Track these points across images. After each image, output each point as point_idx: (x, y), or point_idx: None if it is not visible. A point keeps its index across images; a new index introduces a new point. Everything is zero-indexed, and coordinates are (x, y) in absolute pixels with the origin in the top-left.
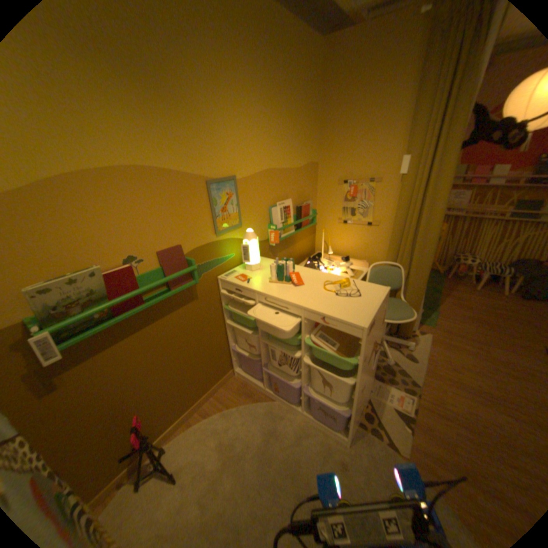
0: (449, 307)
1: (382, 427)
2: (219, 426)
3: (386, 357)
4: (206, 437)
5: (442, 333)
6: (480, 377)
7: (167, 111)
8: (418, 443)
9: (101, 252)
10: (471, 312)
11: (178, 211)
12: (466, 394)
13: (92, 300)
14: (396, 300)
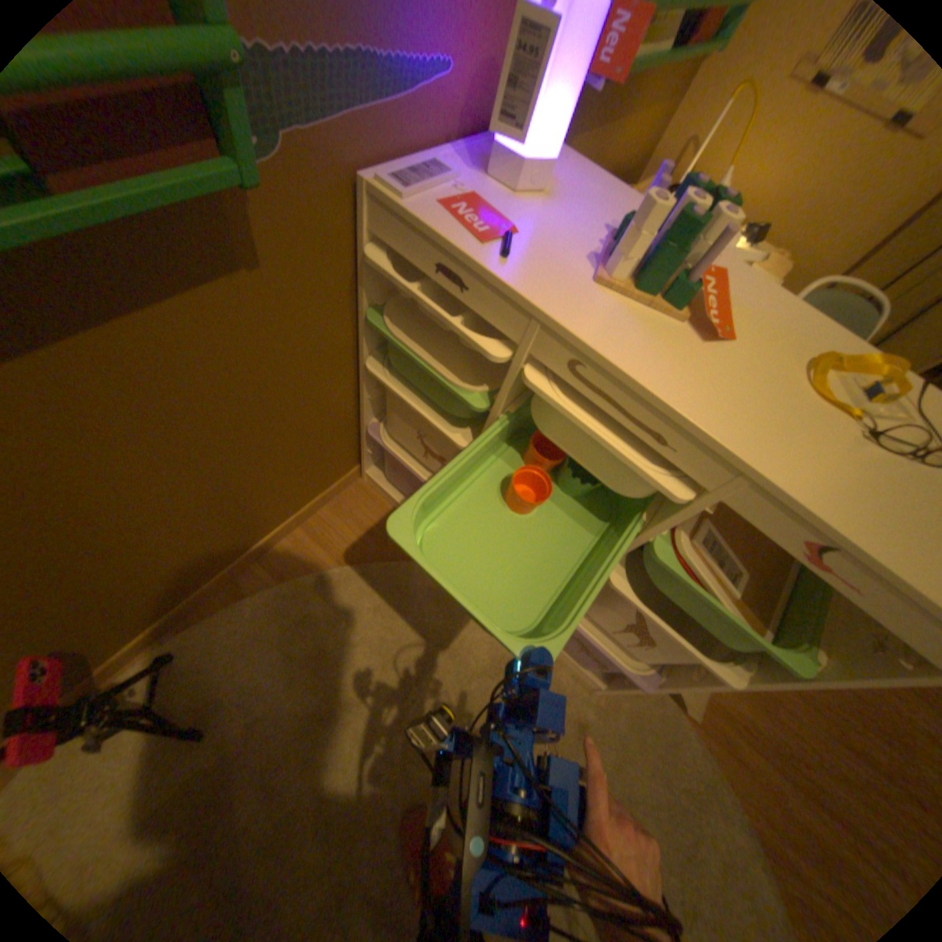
0: None
1: None
2: (319, 607)
3: None
4: (285, 631)
5: None
6: None
7: None
8: None
9: None
10: None
11: None
12: None
13: None
14: None
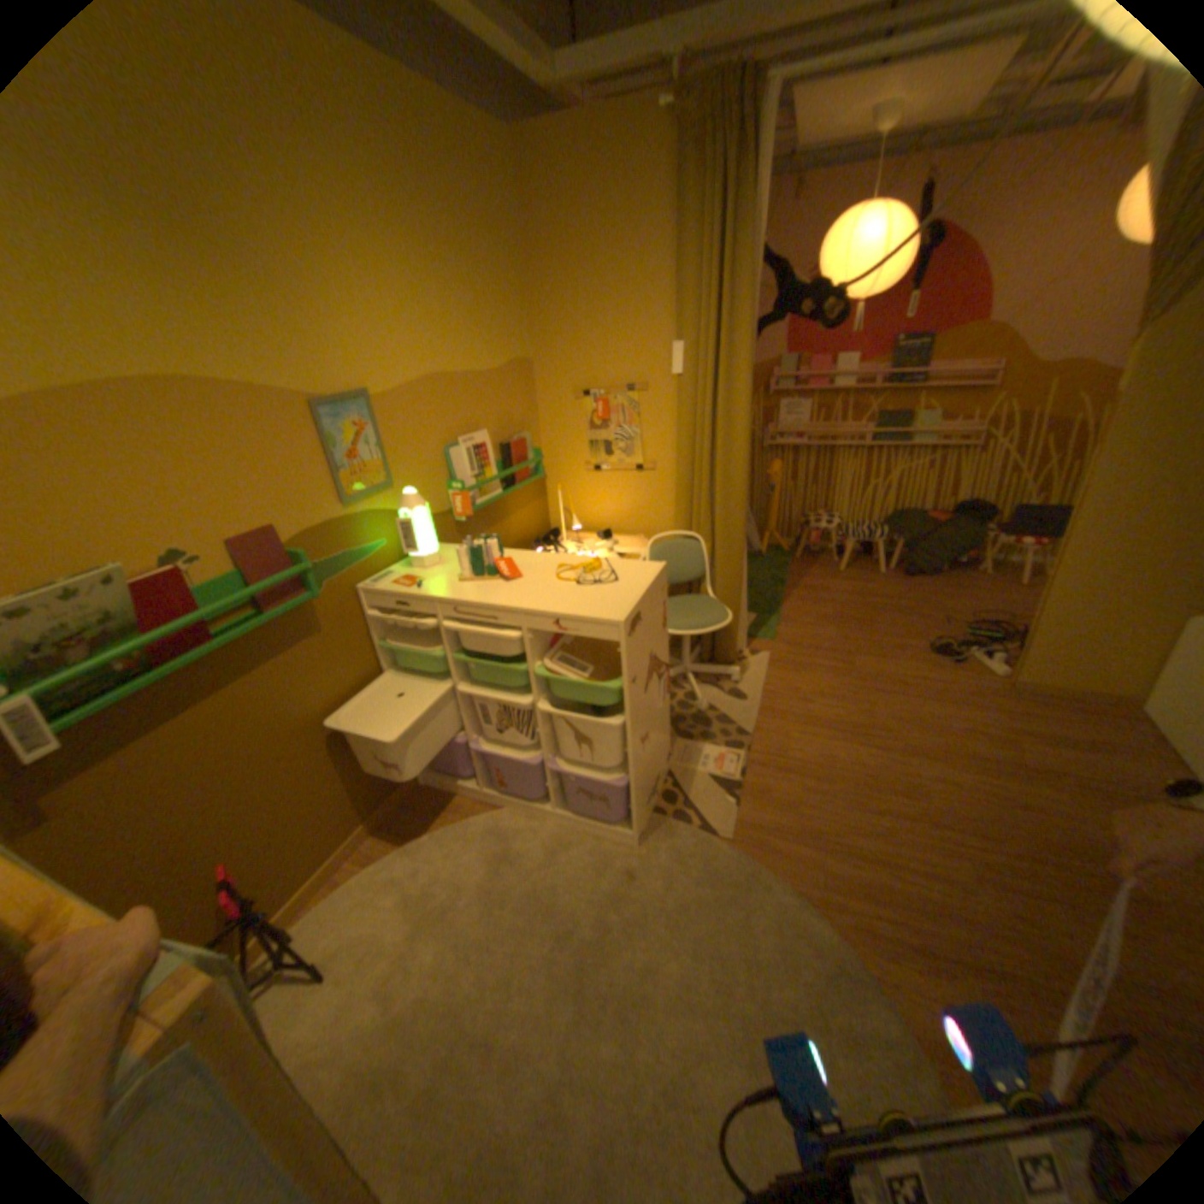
0: (796, 604)
1: (690, 805)
2: (399, 871)
3: (692, 698)
4: (376, 894)
5: (783, 646)
6: (837, 703)
7: (216, 274)
8: (745, 815)
9: (114, 545)
10: (829, 607)
11: (261, 461)
12: (817, 731)
13: (112, 632)
14: (699, 597)
